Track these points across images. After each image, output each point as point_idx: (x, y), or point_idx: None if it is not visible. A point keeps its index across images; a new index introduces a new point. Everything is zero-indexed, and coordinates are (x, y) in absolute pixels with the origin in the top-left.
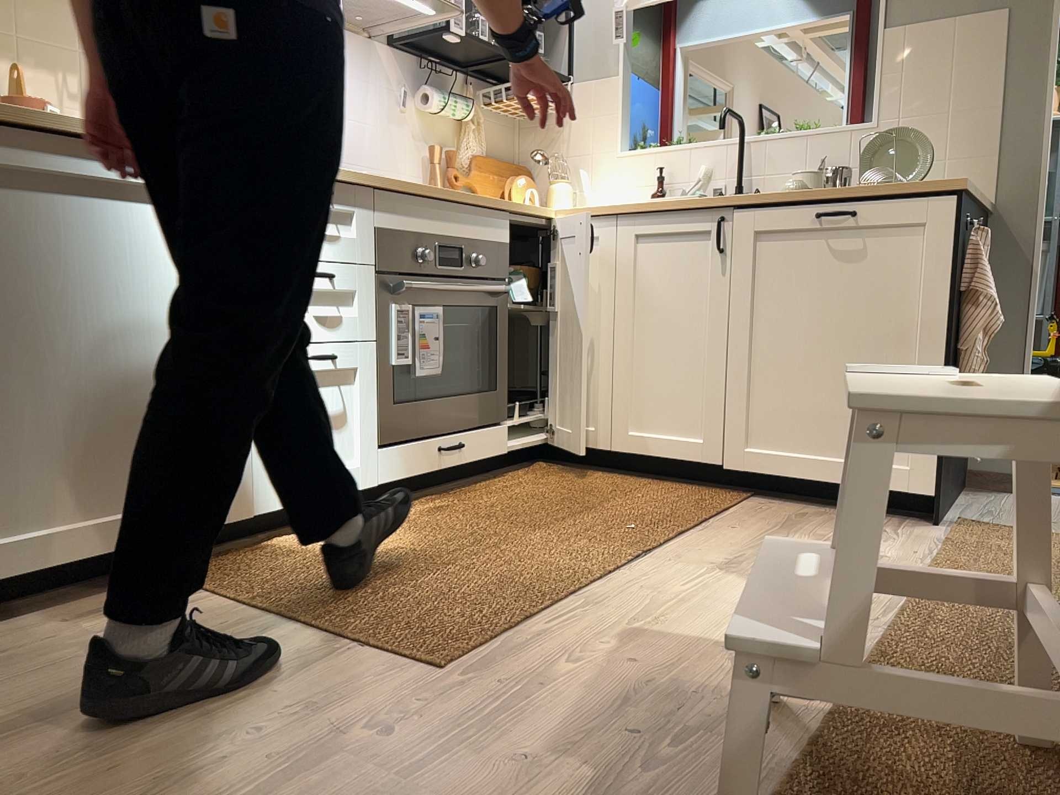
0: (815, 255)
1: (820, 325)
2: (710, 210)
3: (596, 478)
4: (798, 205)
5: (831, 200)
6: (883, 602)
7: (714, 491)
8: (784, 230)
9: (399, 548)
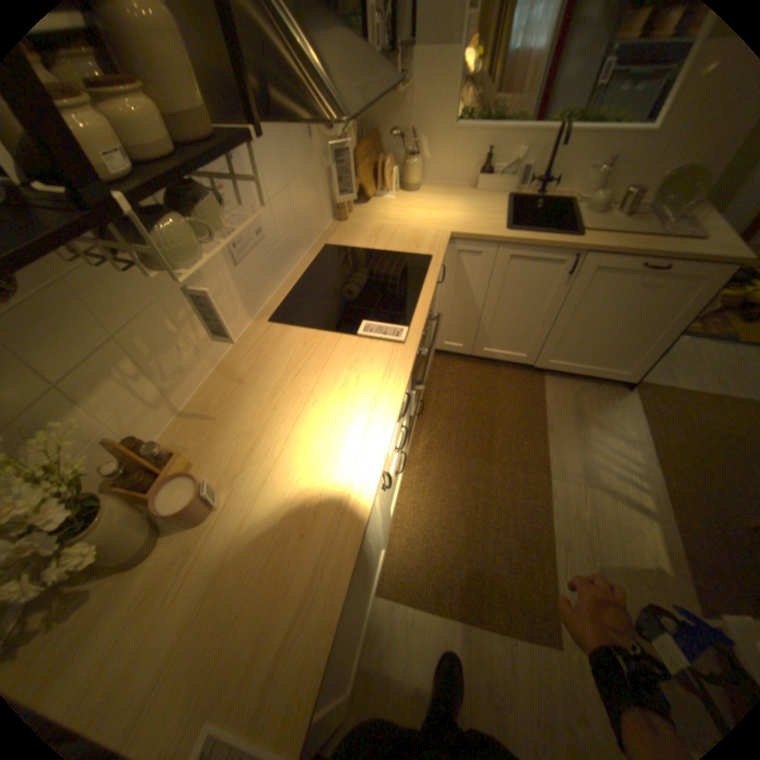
0: (632, 283)
1: (616, 316)
2: (572, 248)
3: (465, 370)
4: (637, 254)
5: (662, 256)
6: (662, 497)
7: (526, 374)
8: (620, 267)
9: (451, 513)
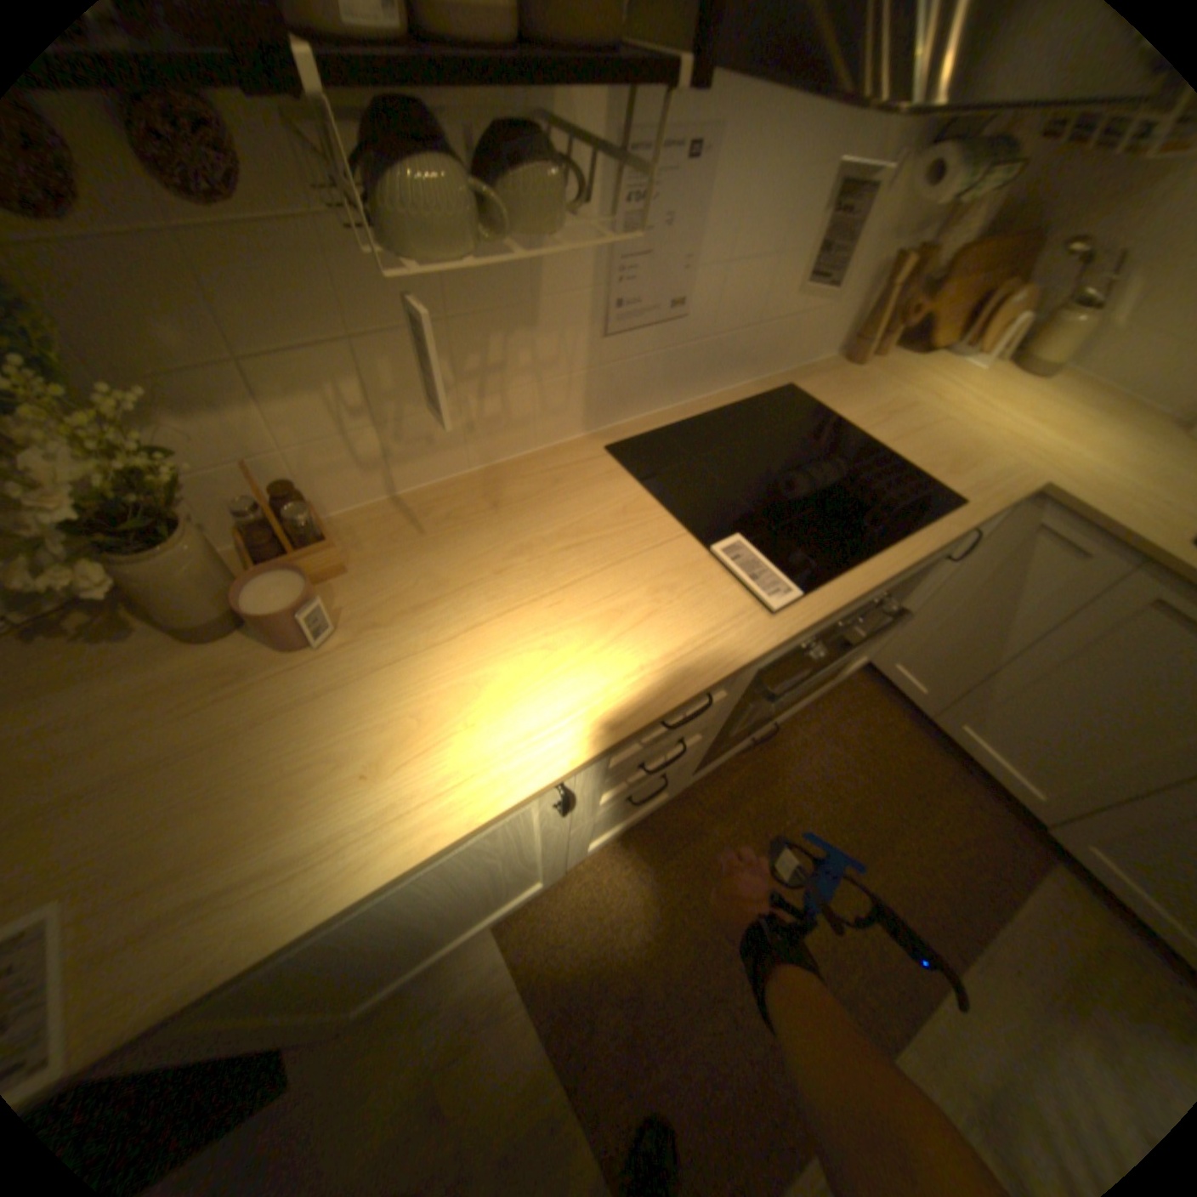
0: None
1: None
2: None
3: (900, 735)
4: None
5: None
6: None
7: (1019, 832)
8: None
9: (684, 928)
